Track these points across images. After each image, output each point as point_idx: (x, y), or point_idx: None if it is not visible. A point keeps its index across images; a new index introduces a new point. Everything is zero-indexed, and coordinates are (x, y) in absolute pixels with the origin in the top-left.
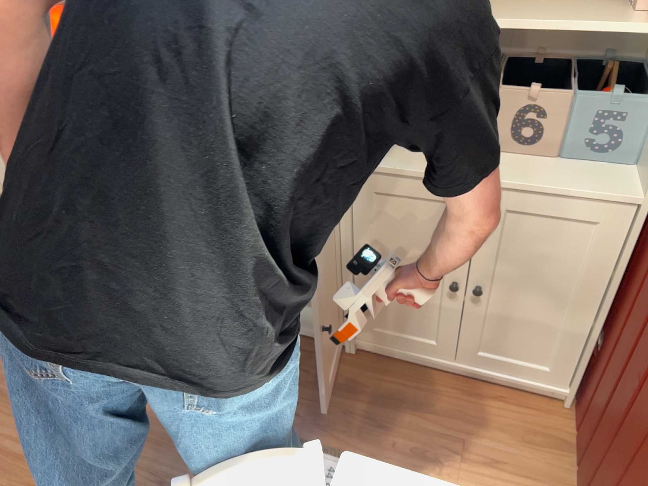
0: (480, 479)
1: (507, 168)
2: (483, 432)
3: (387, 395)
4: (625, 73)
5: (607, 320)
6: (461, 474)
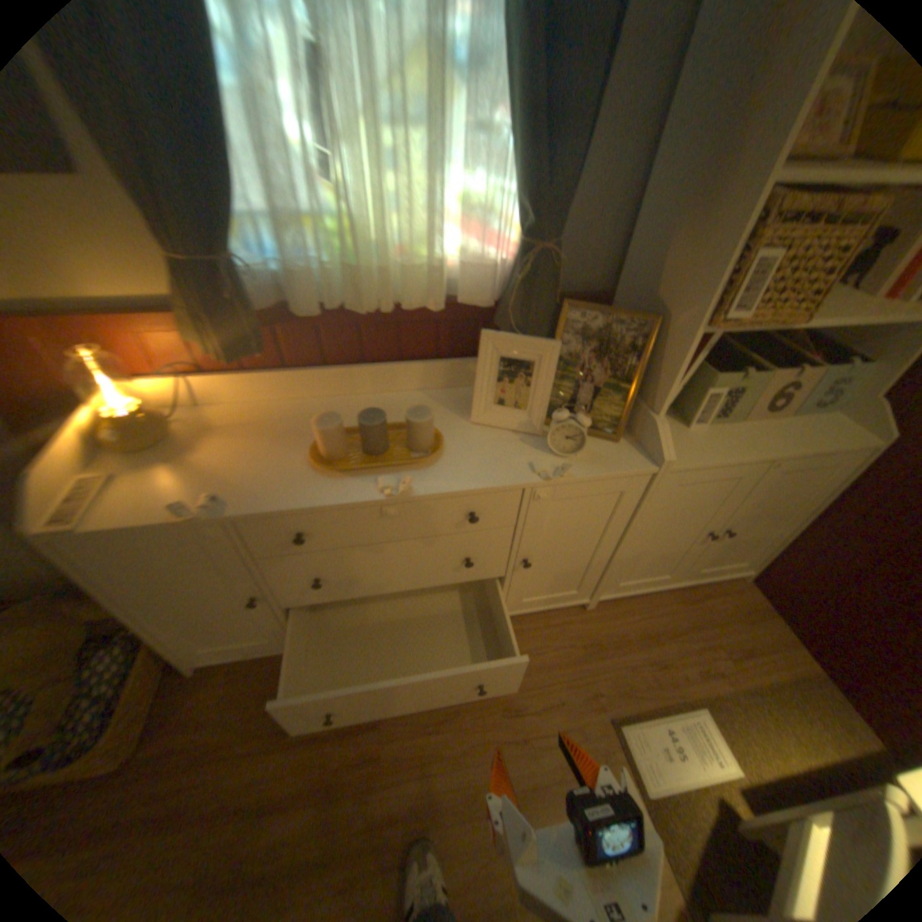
0: (758, 676)
1: (778, 436)
2: (727, 634)
3: (648, 638)
4: (809, 334)
5: (815, 526)
6: (745, 680)
